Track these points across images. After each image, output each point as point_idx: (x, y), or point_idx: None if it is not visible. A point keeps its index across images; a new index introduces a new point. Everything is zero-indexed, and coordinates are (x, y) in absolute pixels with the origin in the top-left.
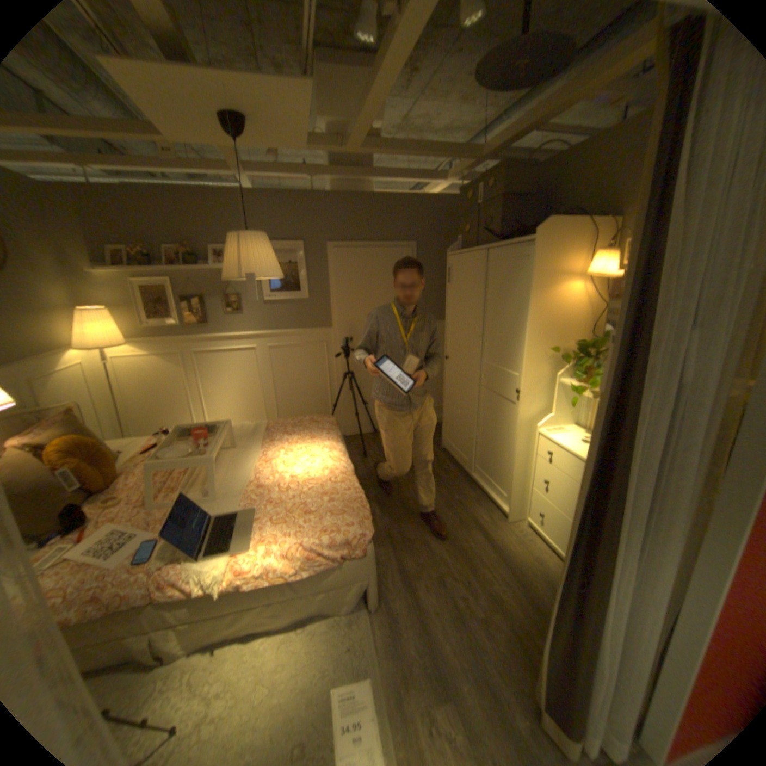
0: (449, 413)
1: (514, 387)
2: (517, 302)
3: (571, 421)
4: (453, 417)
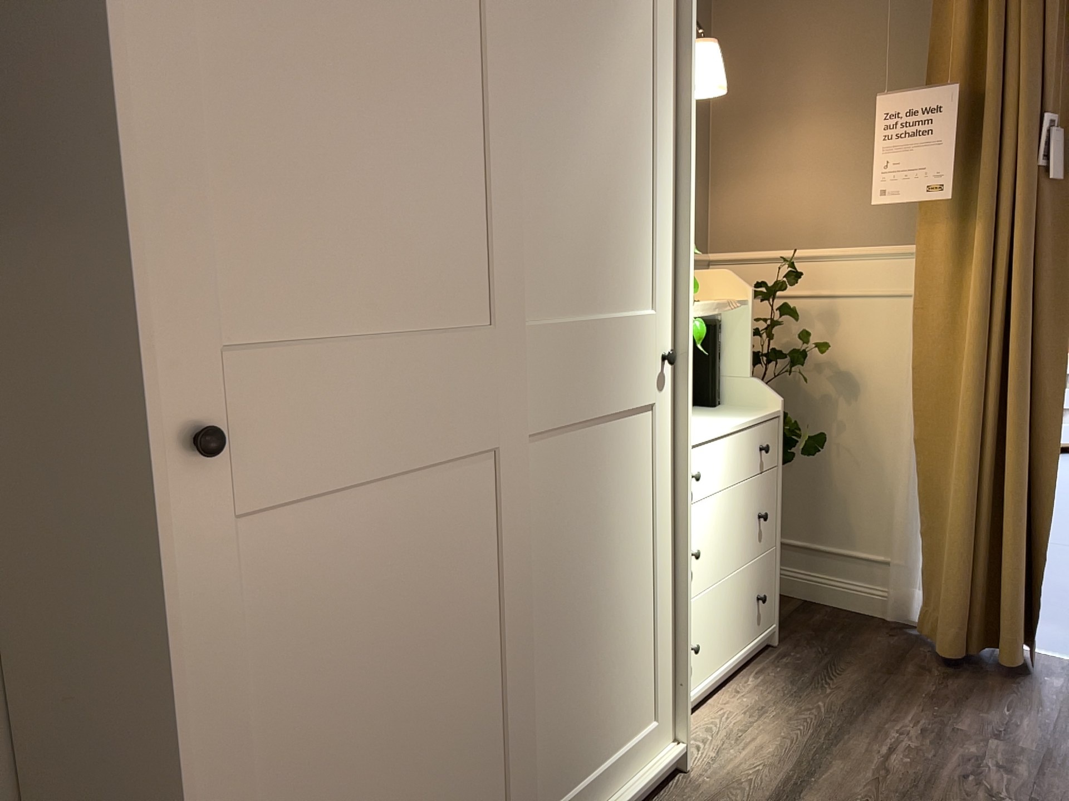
0: None
1: (646, 359)
2: (628, 87)
3: None
4: (357, 789)
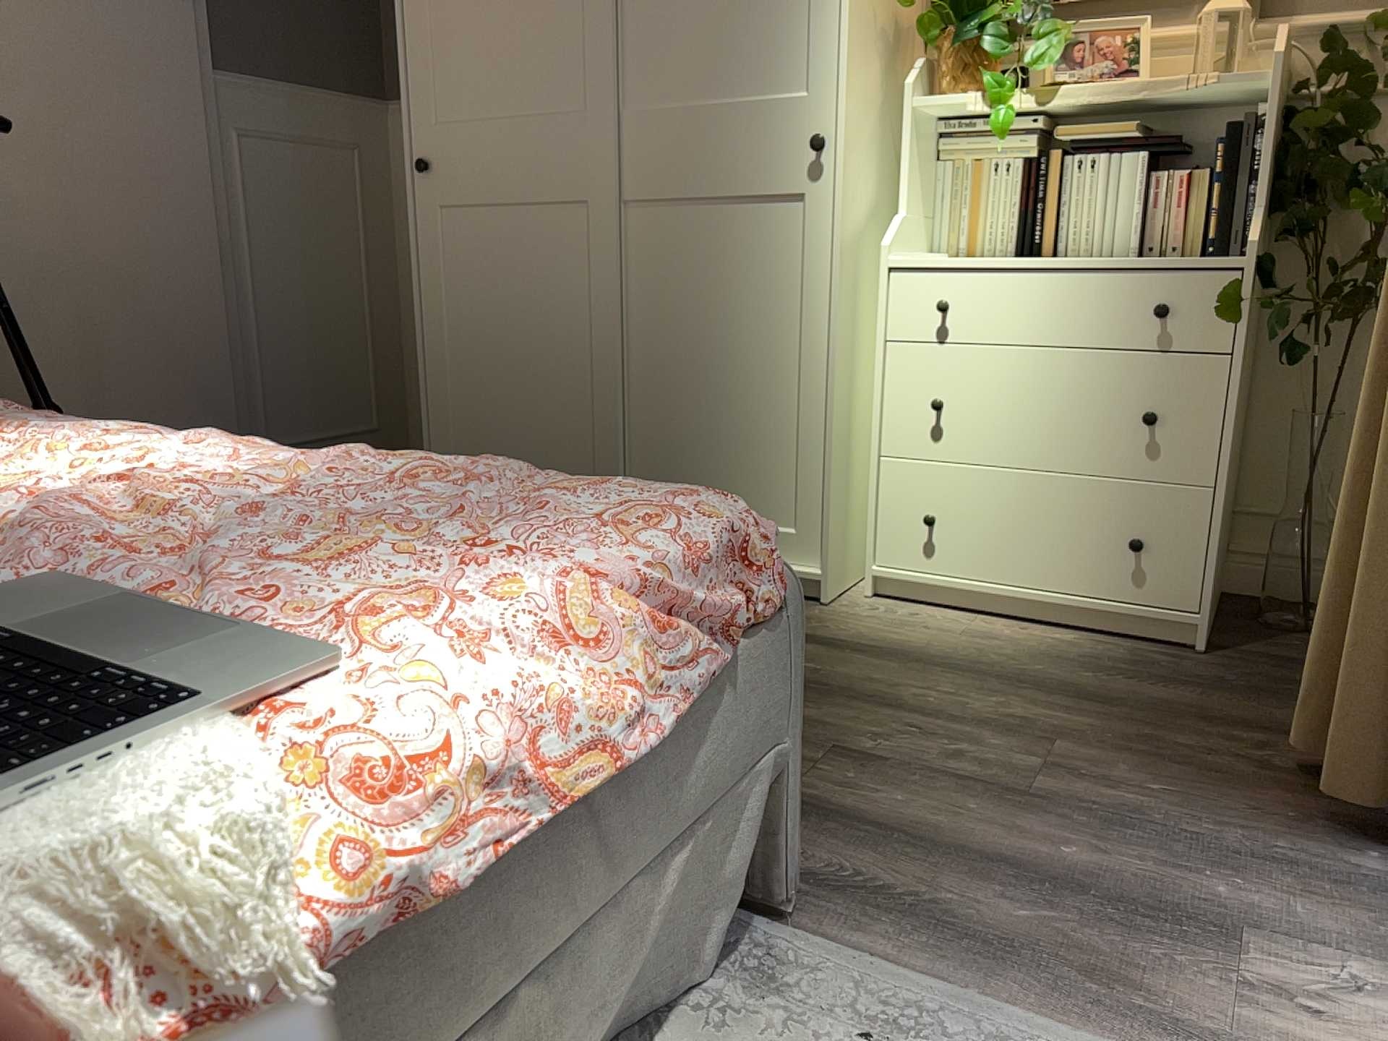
0: (463, 383)
1: (791, 144)
2: None
3: (923, 245)
4: (489, 385)
